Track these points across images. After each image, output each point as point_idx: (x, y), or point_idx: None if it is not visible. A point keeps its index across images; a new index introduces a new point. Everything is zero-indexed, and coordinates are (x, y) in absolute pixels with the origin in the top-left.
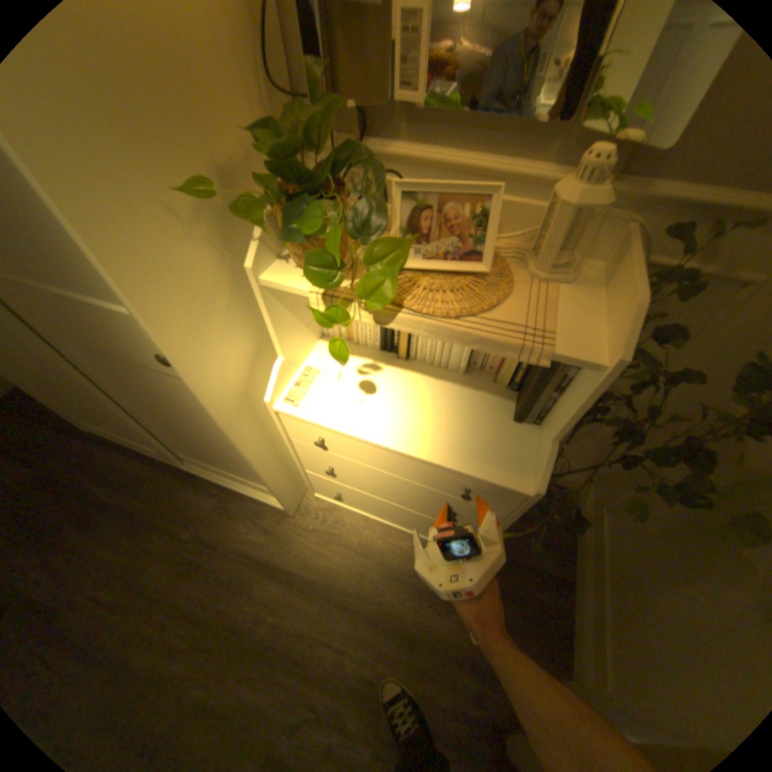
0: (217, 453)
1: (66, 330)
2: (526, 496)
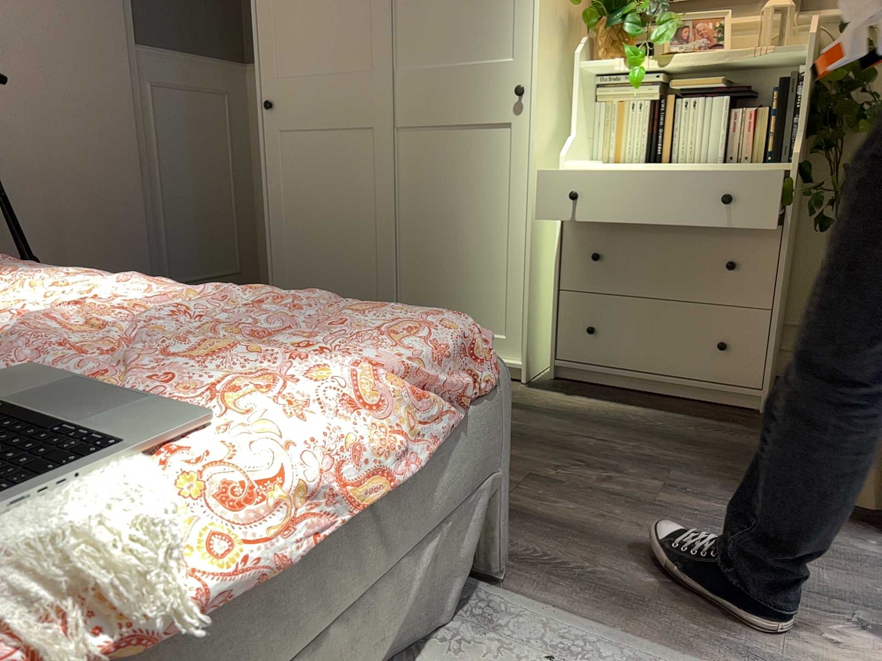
0: (472, 270)
1: (430, 110)
2: (789, 172)
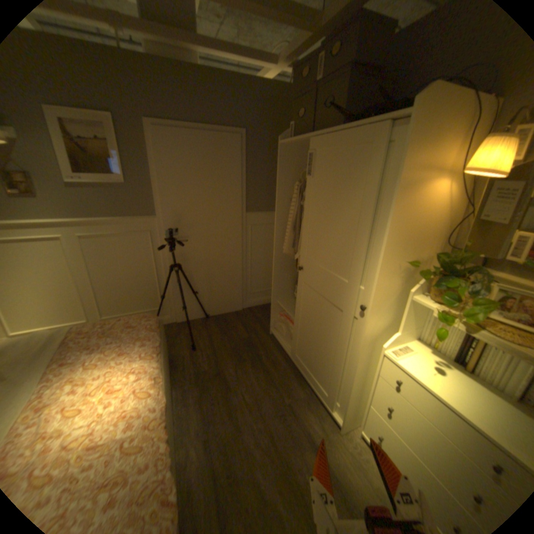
0: (331, 367)
1: (326, 288)
2: None
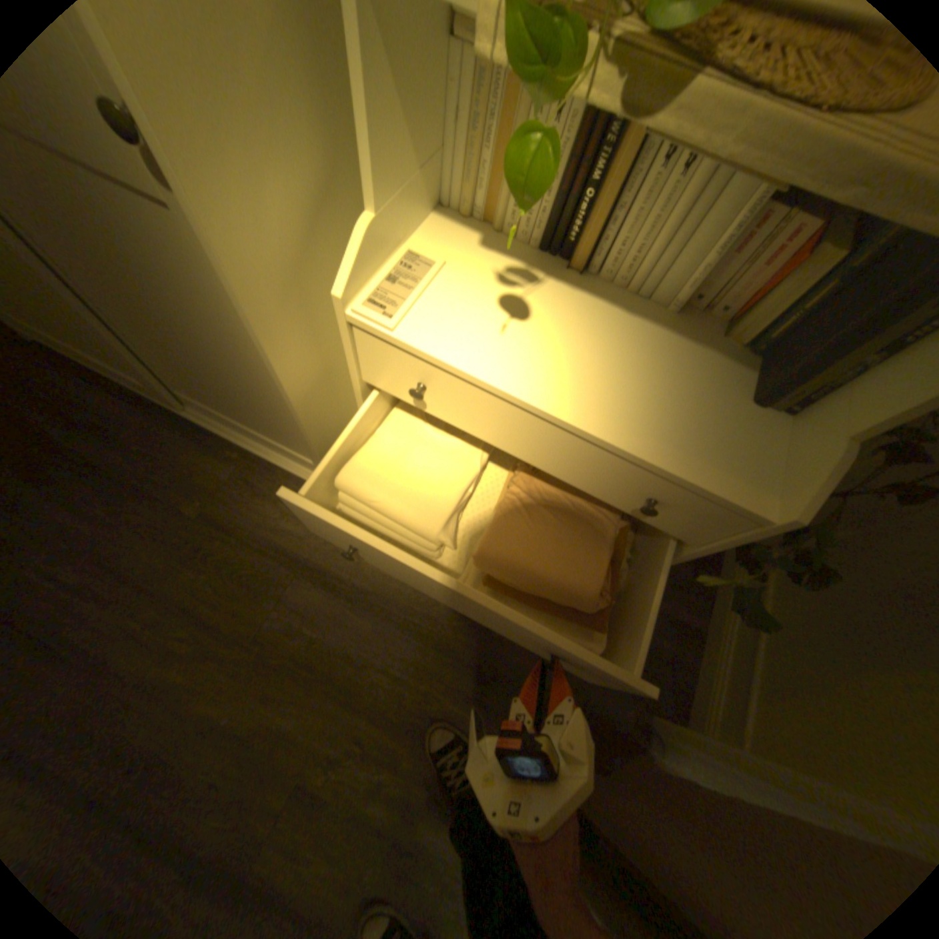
0: (237, 395)
1: None
2: (761, 524)
